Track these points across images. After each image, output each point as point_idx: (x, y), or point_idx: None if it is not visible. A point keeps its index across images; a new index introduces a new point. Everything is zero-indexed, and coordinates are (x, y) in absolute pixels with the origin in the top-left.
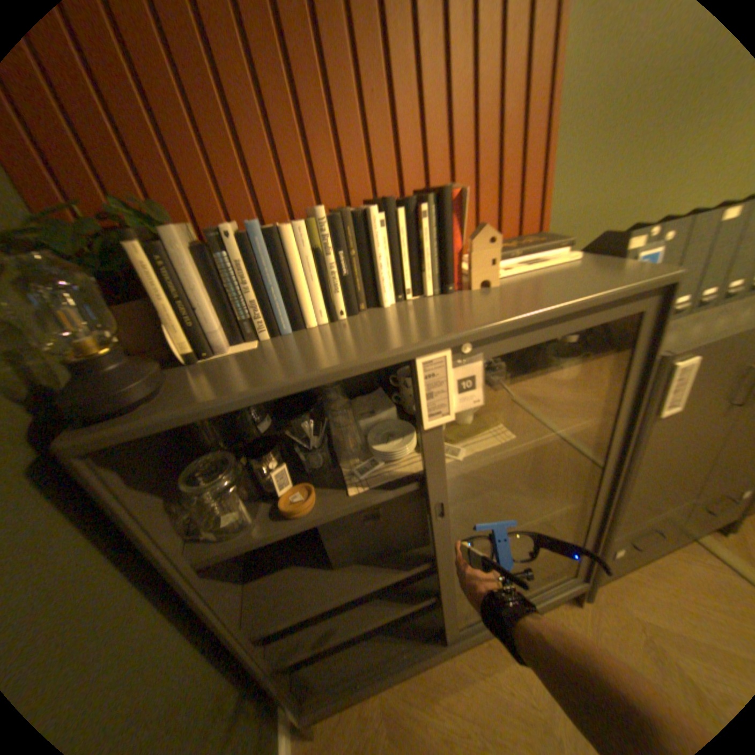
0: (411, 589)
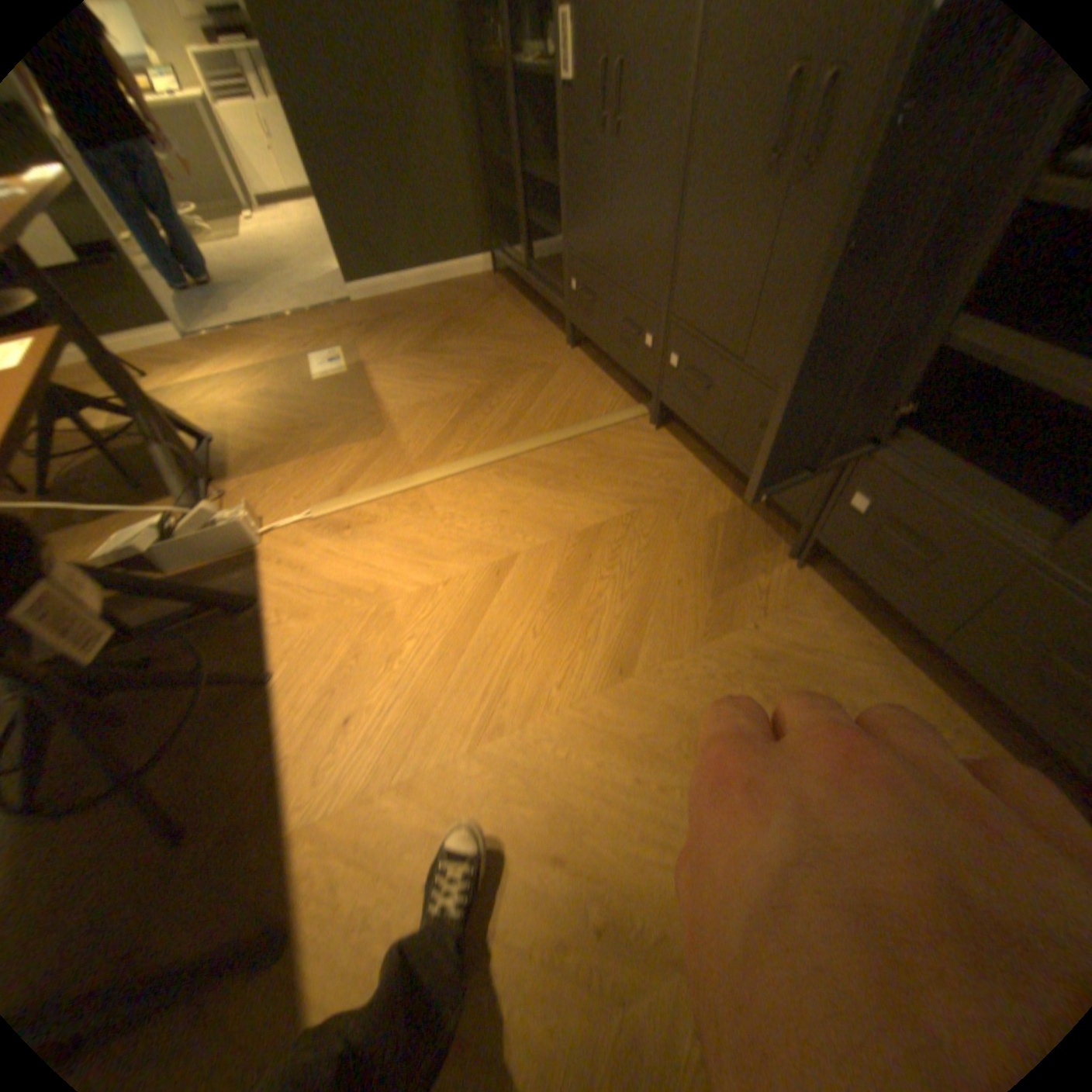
0: (556, 258)
